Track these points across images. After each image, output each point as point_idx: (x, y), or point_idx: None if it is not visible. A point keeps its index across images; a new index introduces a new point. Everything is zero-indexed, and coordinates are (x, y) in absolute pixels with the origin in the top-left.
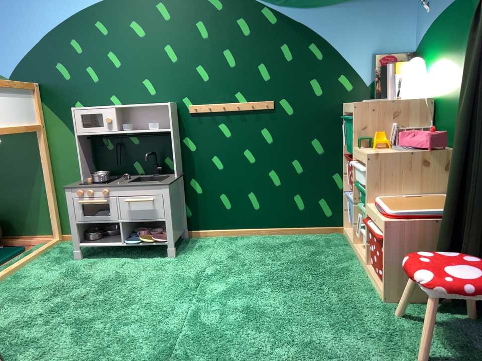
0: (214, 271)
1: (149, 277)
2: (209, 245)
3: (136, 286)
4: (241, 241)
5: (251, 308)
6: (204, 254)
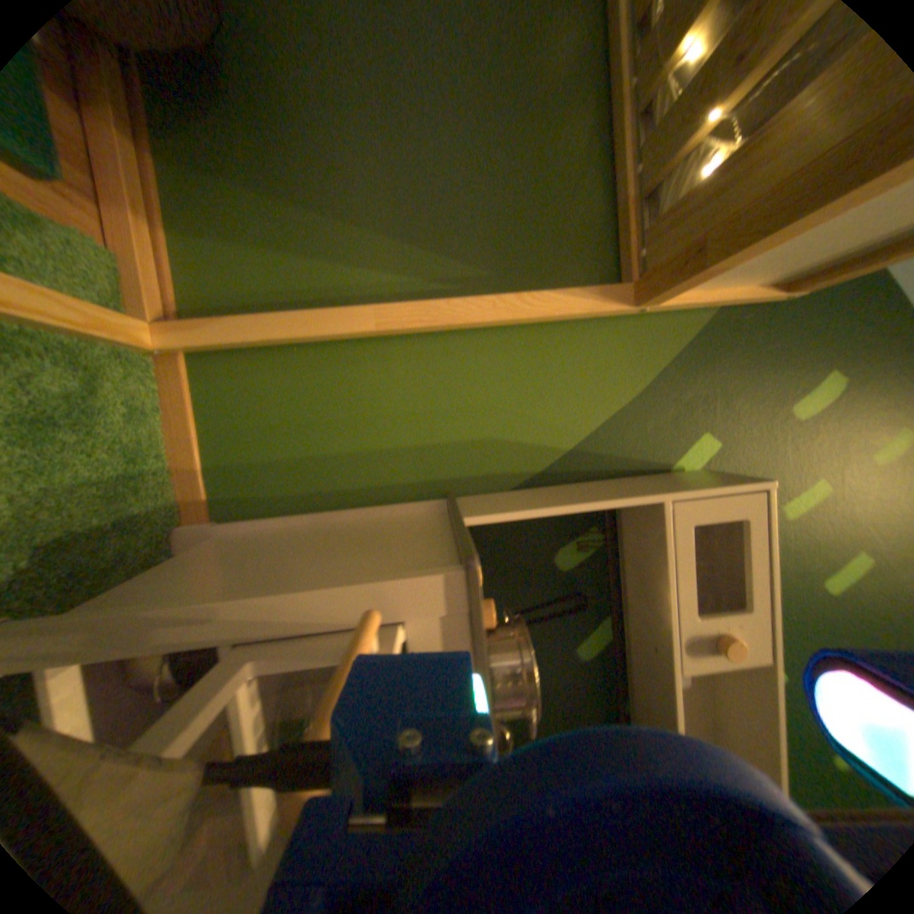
0: None
1: None
2: None
3: None
4: None
5: None
6: None
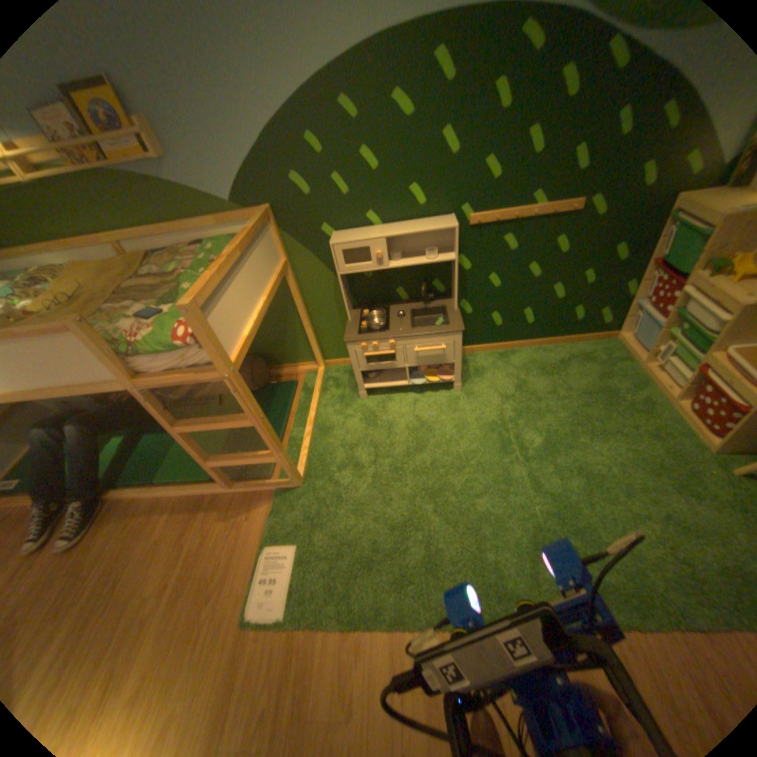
0: (512, 410)
1: (452, 422)
2: (482, 367)
3: (448, 437)
4: (513, 358)
5: (582, 467)
6: (486, 382)
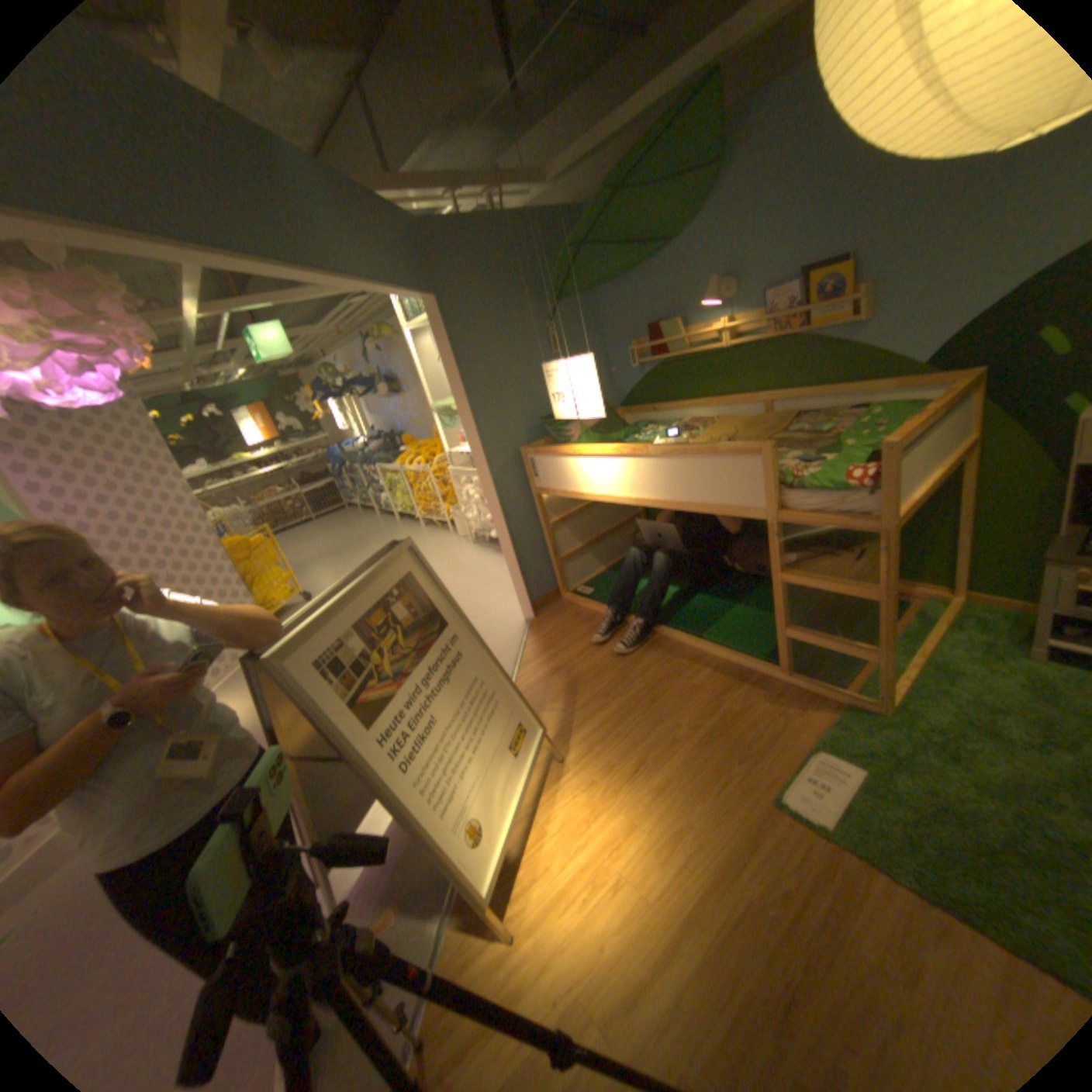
0: None
1: None
2: None
3: None
4: None
5: None
6: None
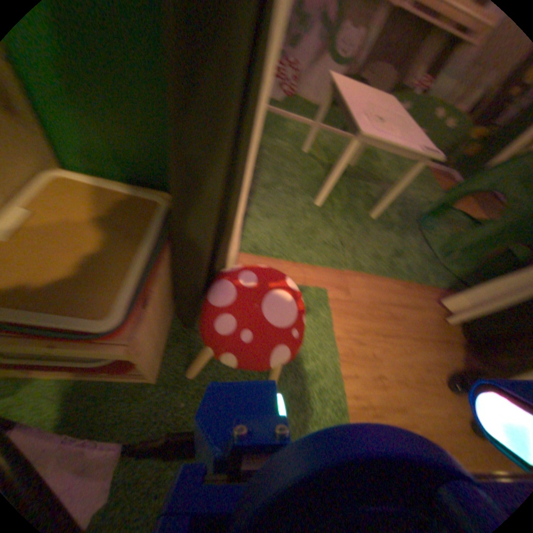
0: None
1: None
2: None
3: None
4: None
5: None
6: None
